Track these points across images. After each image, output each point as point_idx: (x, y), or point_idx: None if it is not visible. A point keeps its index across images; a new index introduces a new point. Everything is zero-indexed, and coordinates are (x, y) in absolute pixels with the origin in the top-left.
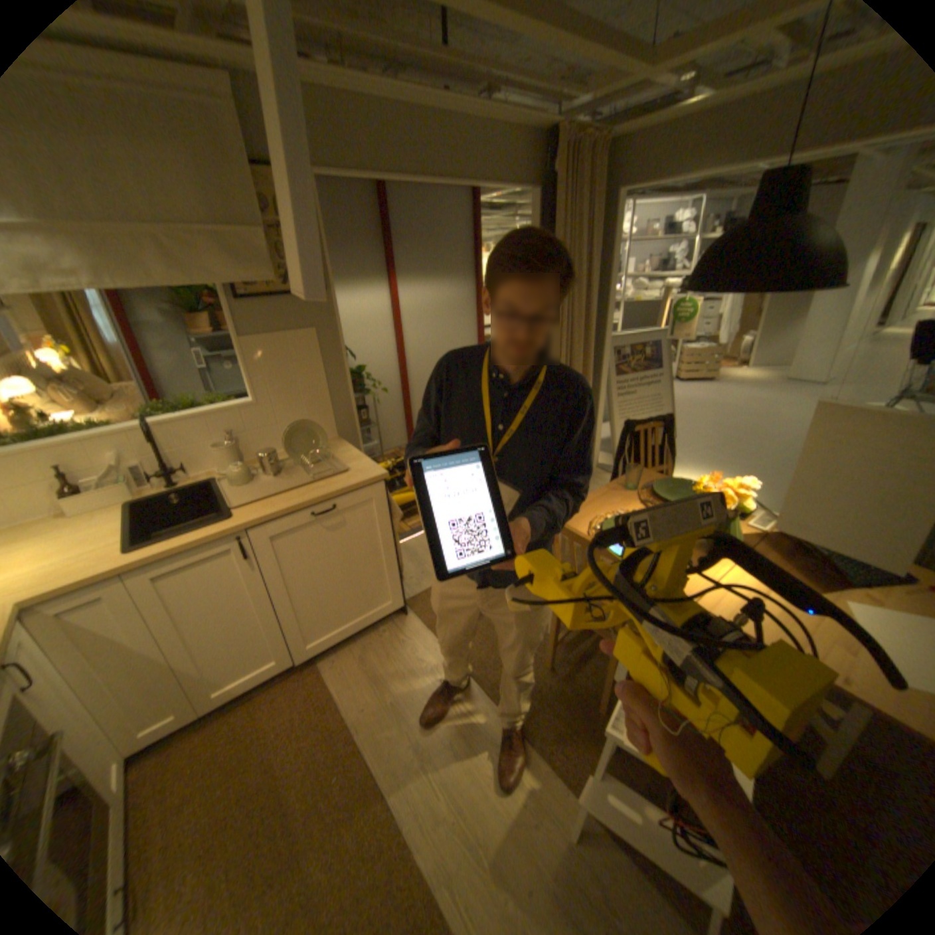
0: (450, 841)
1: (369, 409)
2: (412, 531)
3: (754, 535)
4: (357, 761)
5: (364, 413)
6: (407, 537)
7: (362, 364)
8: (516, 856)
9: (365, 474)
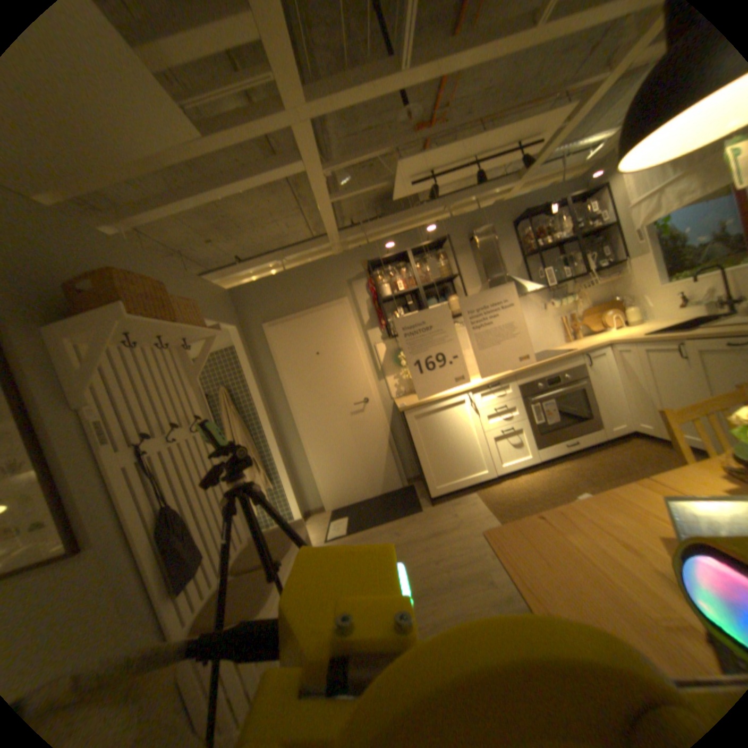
0: None
1: None
2: None
3: None
4: None
5: None
6: None
7: None
8: None
9: None
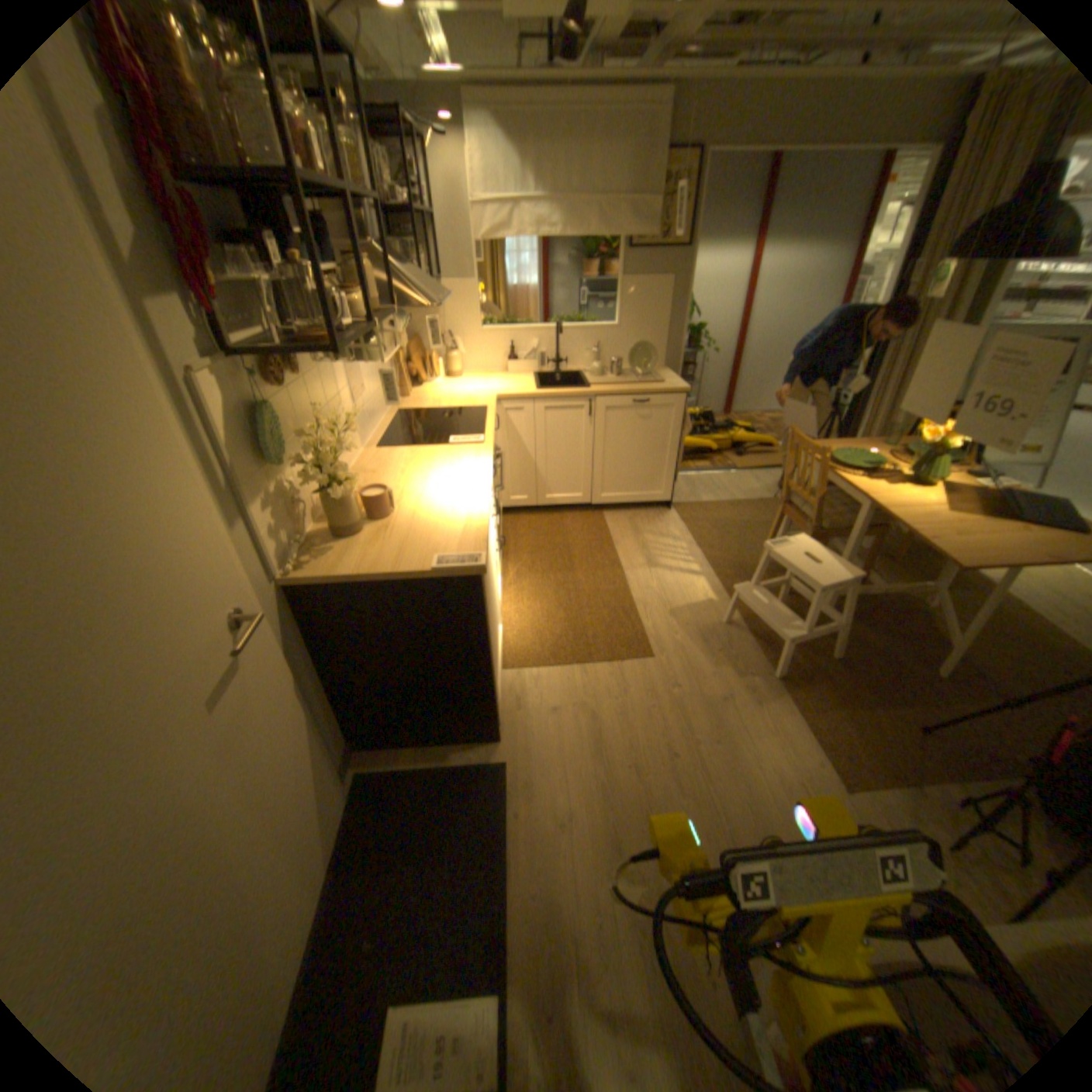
0: (655, 594)
1: (699, 367)
2: (698, 469)
3: (974, 484)
4: (615, 553)
5: (693, 370)
6: (693, 471)
7: (706, 322)
8: (689, 612)
9: (676, 391)
